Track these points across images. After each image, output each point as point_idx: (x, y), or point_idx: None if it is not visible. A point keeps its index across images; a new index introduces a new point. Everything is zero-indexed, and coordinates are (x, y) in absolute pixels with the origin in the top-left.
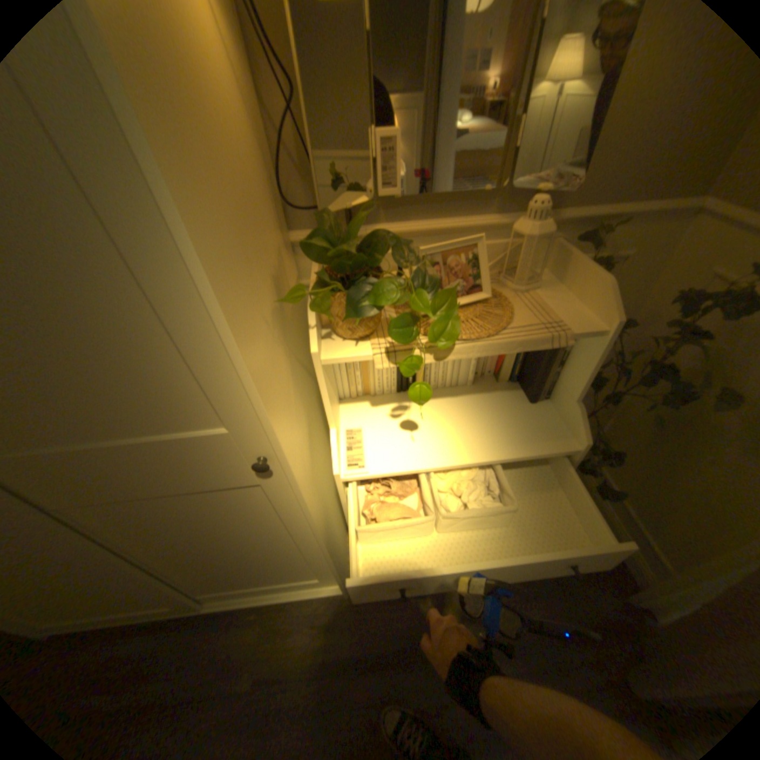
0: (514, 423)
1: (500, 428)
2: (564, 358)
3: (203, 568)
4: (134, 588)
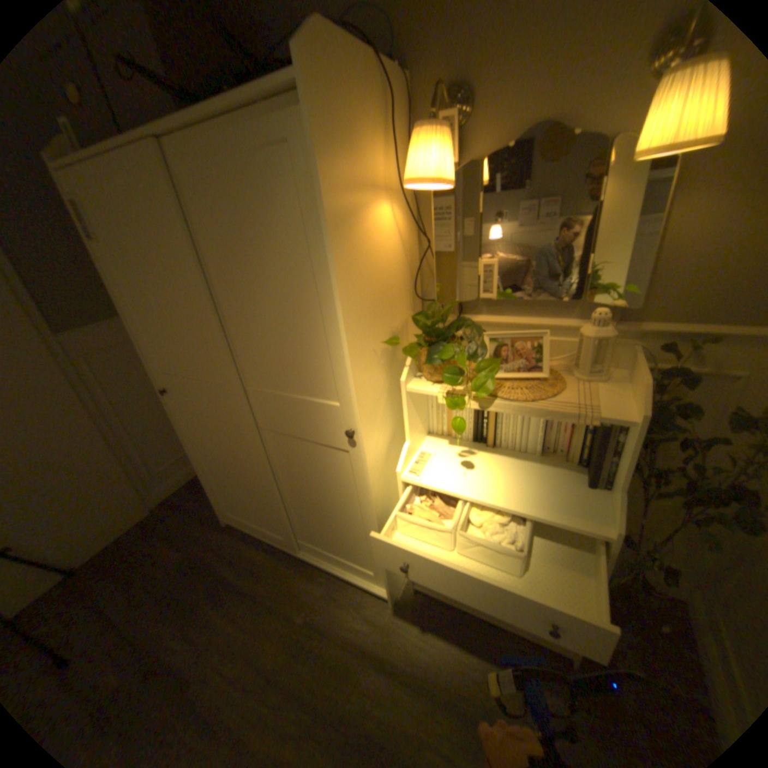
0: (561, 496)
1: (545, 495)
2: (619, 448)
3: (308, 513)
4: (273, 505)
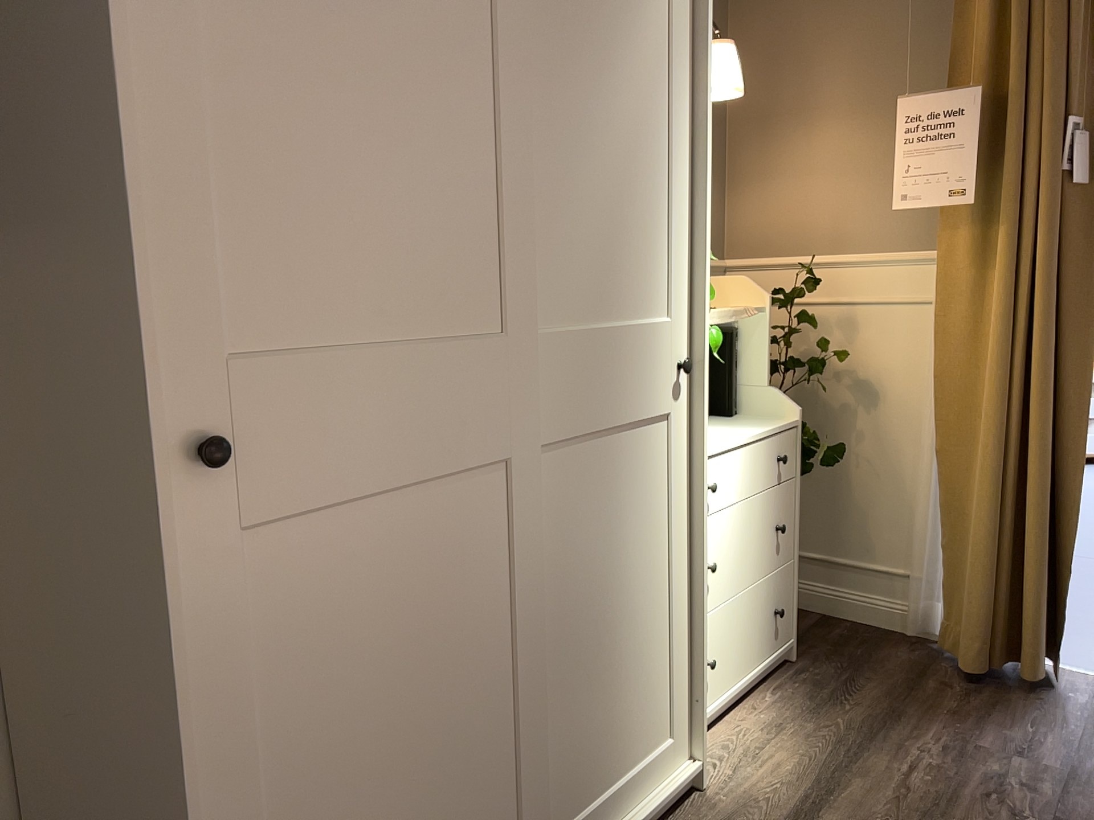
0: (740, 423)
1: (736, 425)
2: (738, 357)
3: (588, 669)
4: (534, 716)
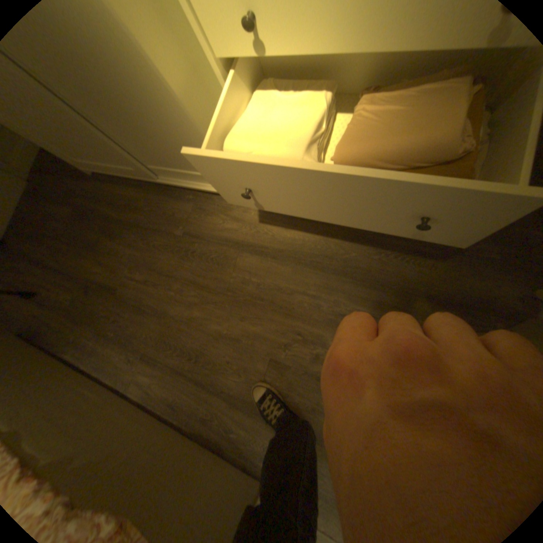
0: None
1: None
2: None
3: (122, 125)
4: (82, 130)
